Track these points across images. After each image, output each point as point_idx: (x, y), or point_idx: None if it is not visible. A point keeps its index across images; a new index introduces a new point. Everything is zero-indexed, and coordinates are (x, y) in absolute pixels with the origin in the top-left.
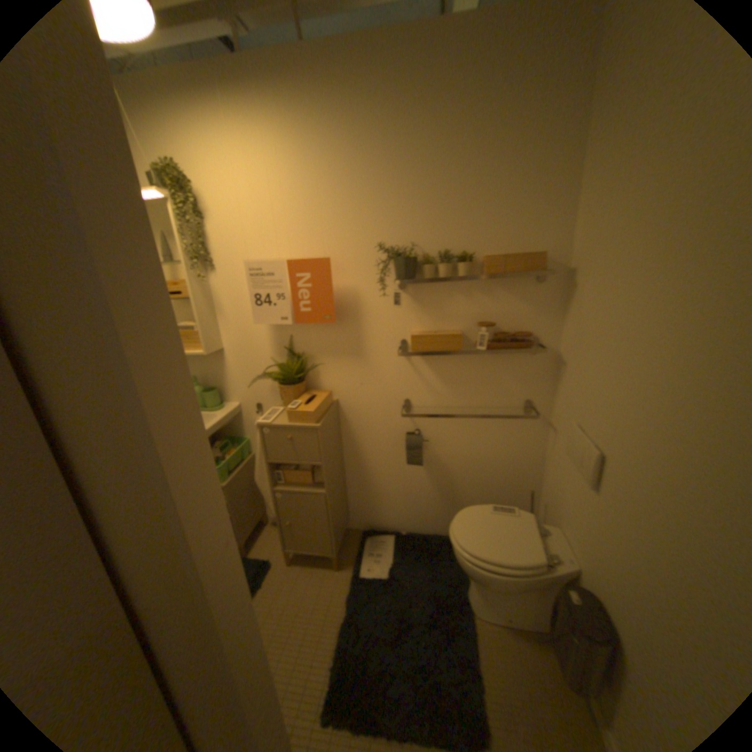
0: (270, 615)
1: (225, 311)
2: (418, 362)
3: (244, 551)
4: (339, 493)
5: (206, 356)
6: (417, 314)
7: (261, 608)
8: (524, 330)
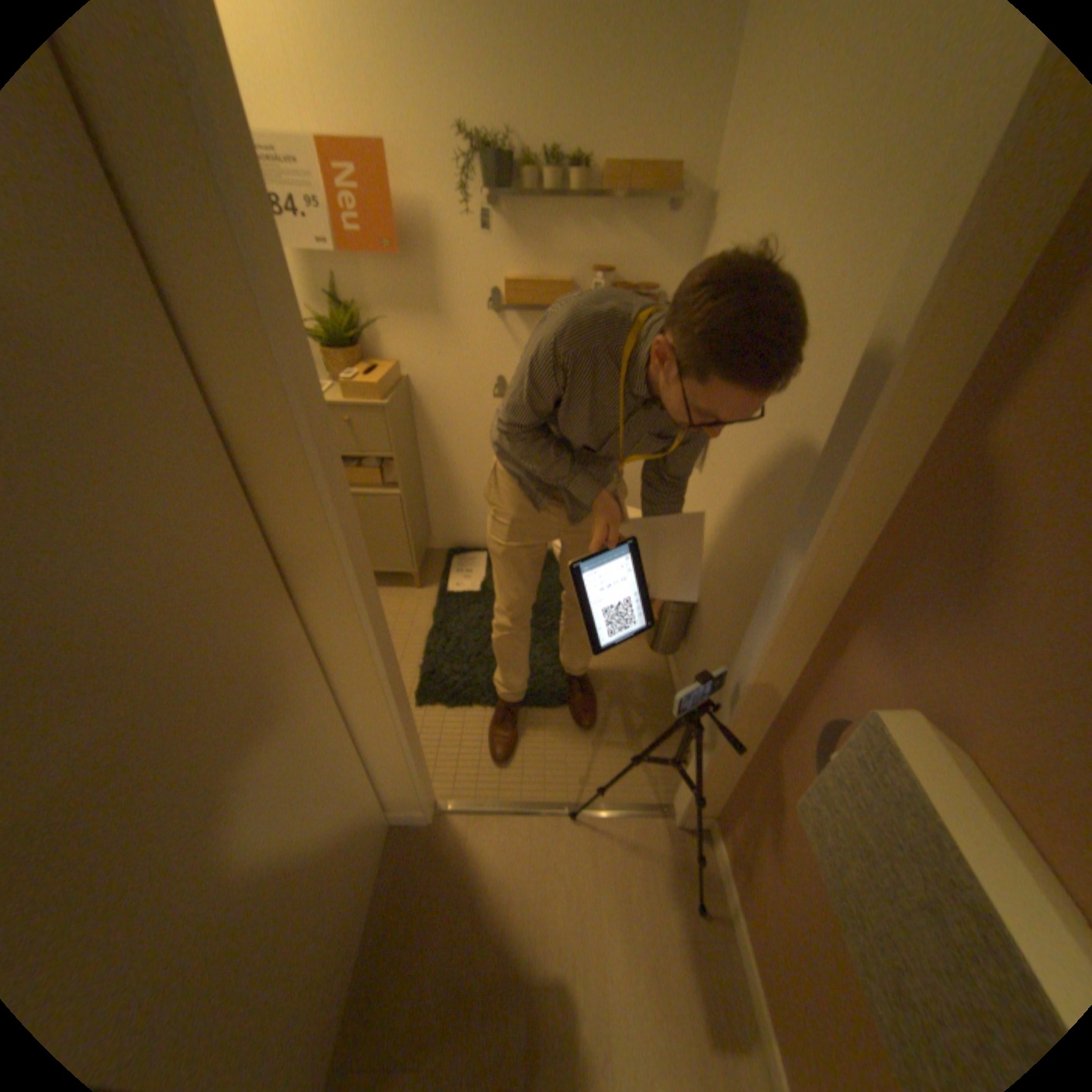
0: None
1: None
2: (516, 324)
3: None
4: (419, 501)
5: None
6: (516, 249)
7: None
8: (652, 281)
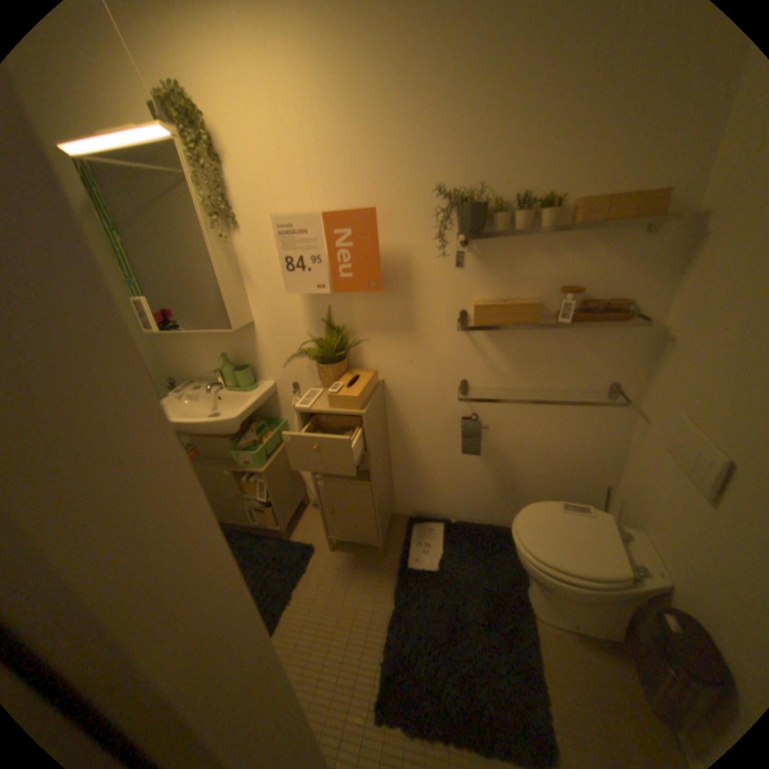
0: (317, 603)
1: (254, 279)
2: (480, 337)
3: (287, 533)
4: (386, 481)
5: (236, 331)
6: (483, 277)
7: (307, 595)
8: (622, 295)
